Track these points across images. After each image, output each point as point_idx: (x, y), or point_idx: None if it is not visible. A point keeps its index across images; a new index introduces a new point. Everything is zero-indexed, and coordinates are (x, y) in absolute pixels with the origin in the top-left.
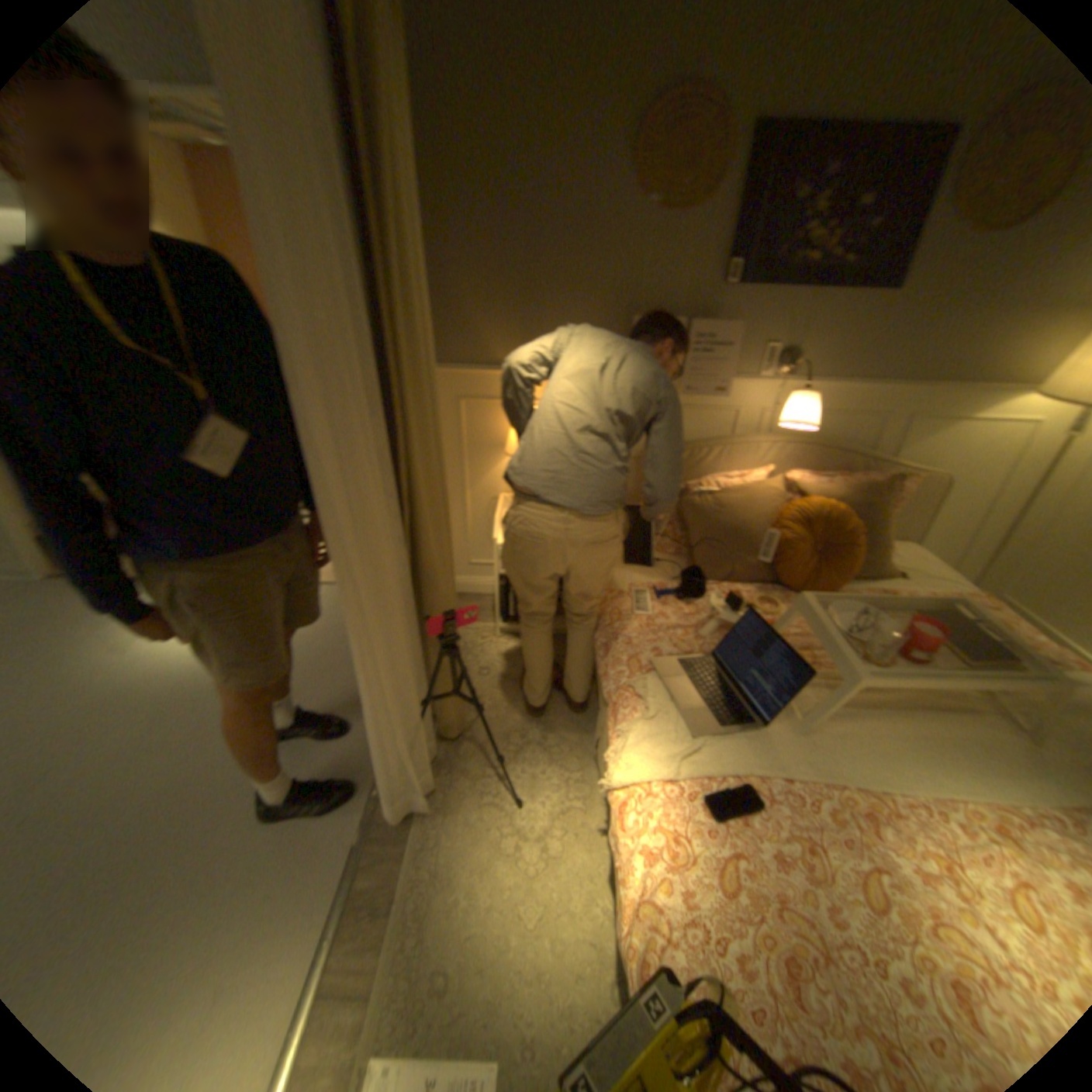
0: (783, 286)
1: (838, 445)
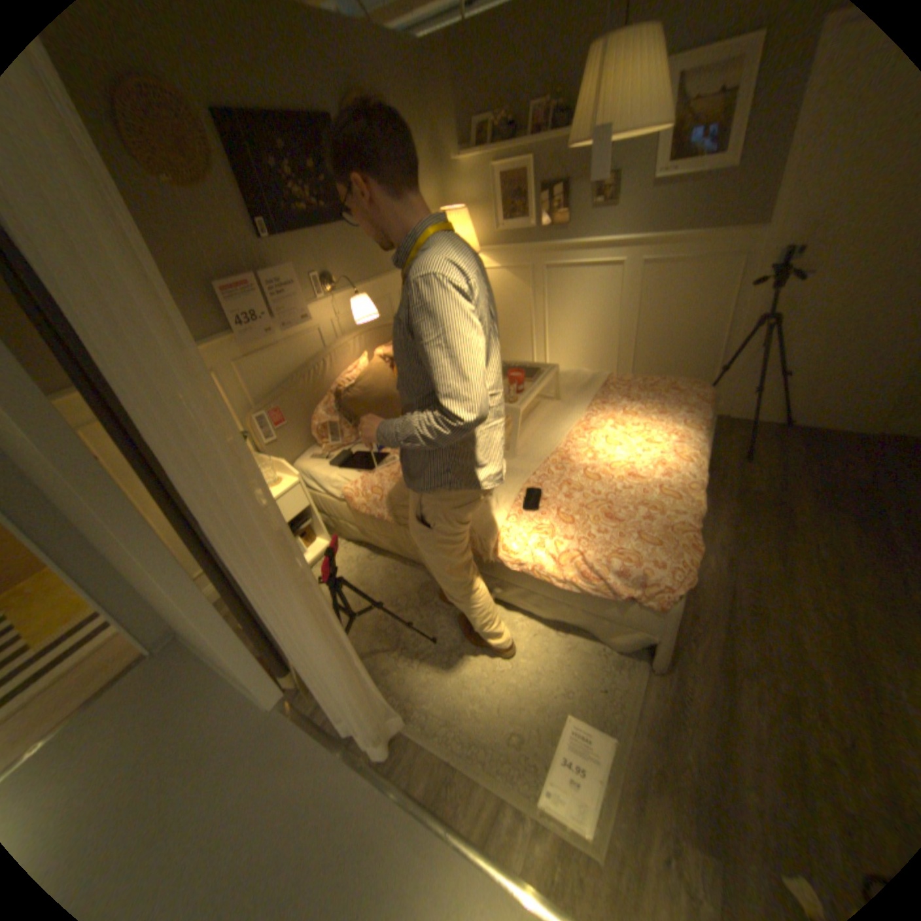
0: (295, 232)
1: (381, 324)
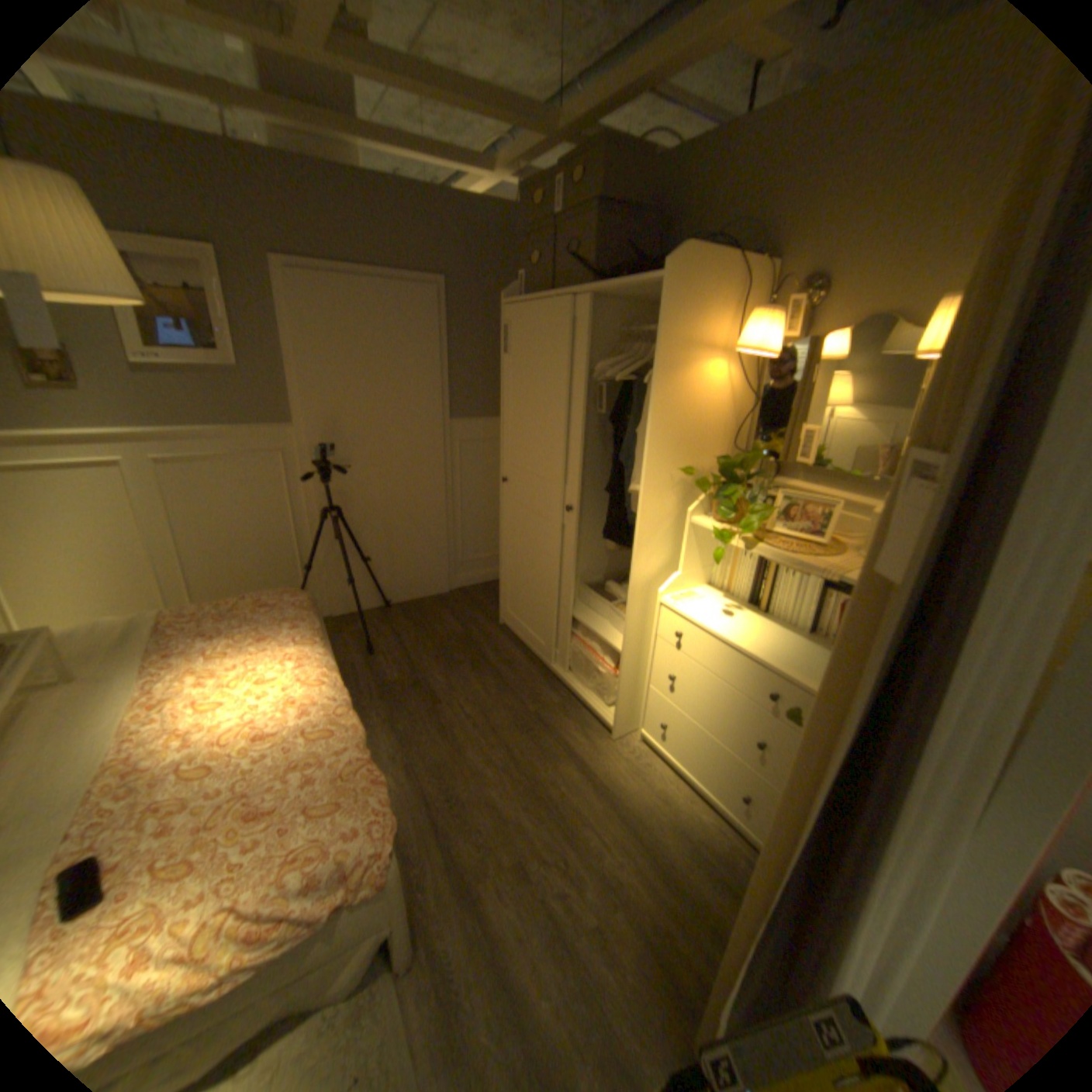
0: None
1: None
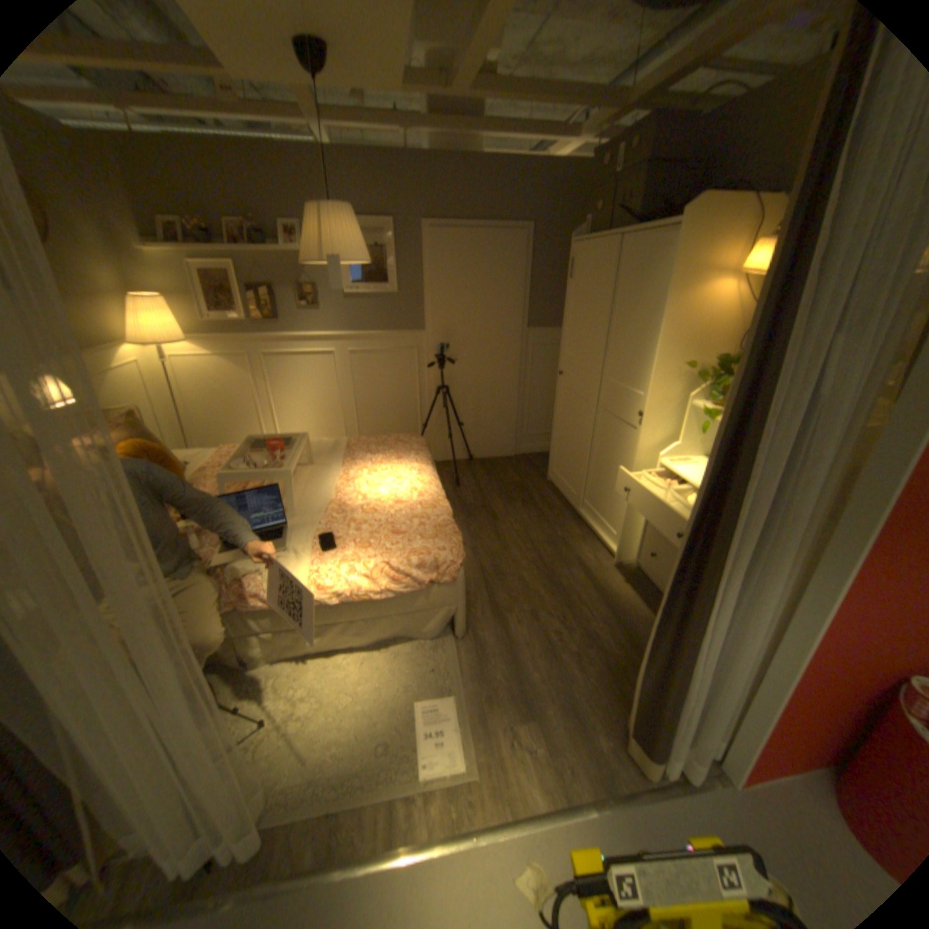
0: None
1: None
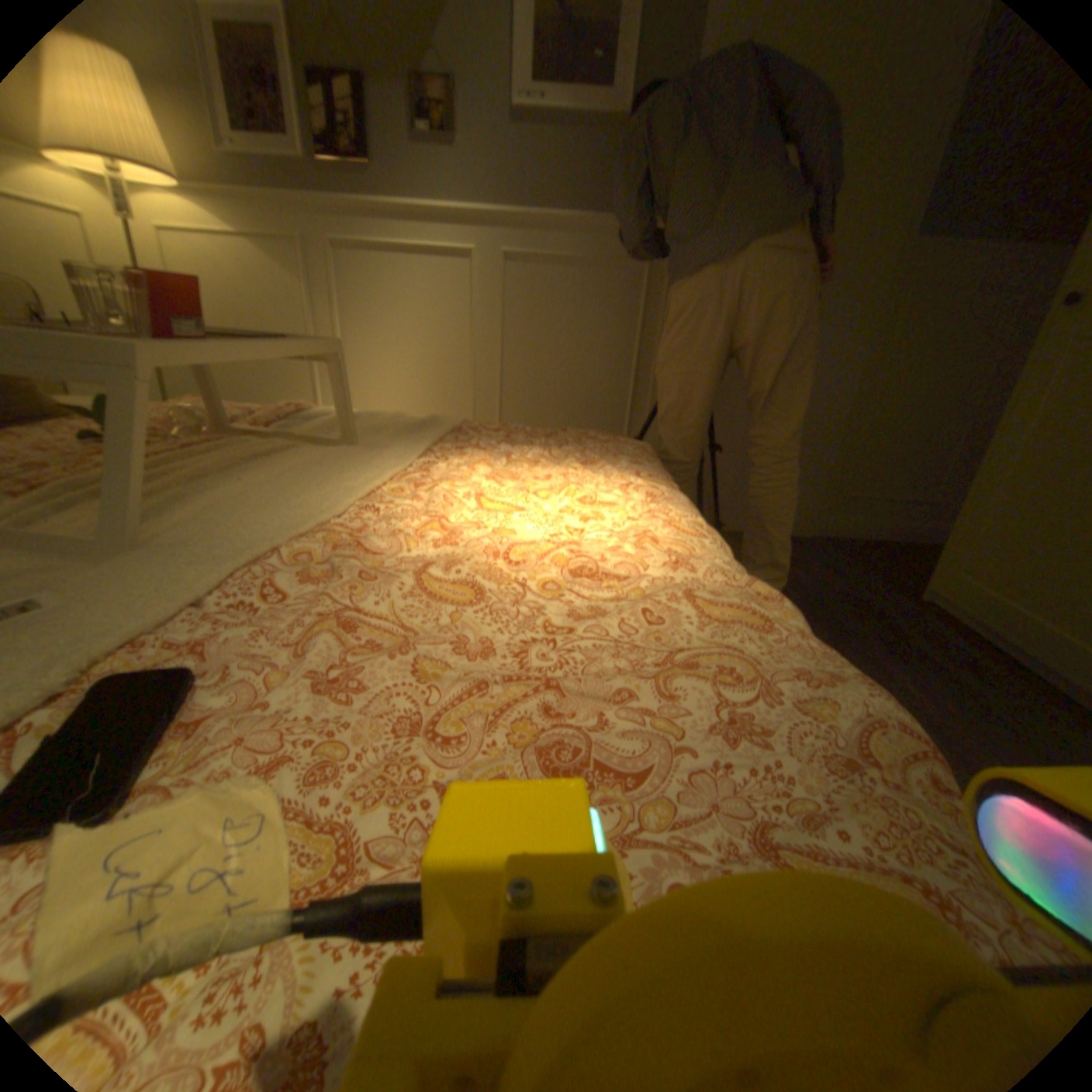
0: None
1: None
